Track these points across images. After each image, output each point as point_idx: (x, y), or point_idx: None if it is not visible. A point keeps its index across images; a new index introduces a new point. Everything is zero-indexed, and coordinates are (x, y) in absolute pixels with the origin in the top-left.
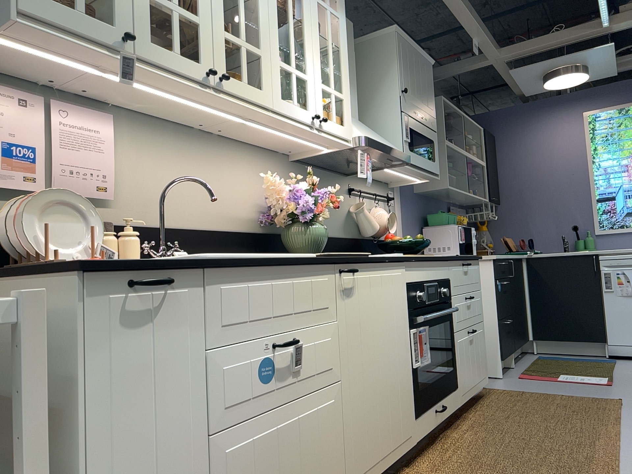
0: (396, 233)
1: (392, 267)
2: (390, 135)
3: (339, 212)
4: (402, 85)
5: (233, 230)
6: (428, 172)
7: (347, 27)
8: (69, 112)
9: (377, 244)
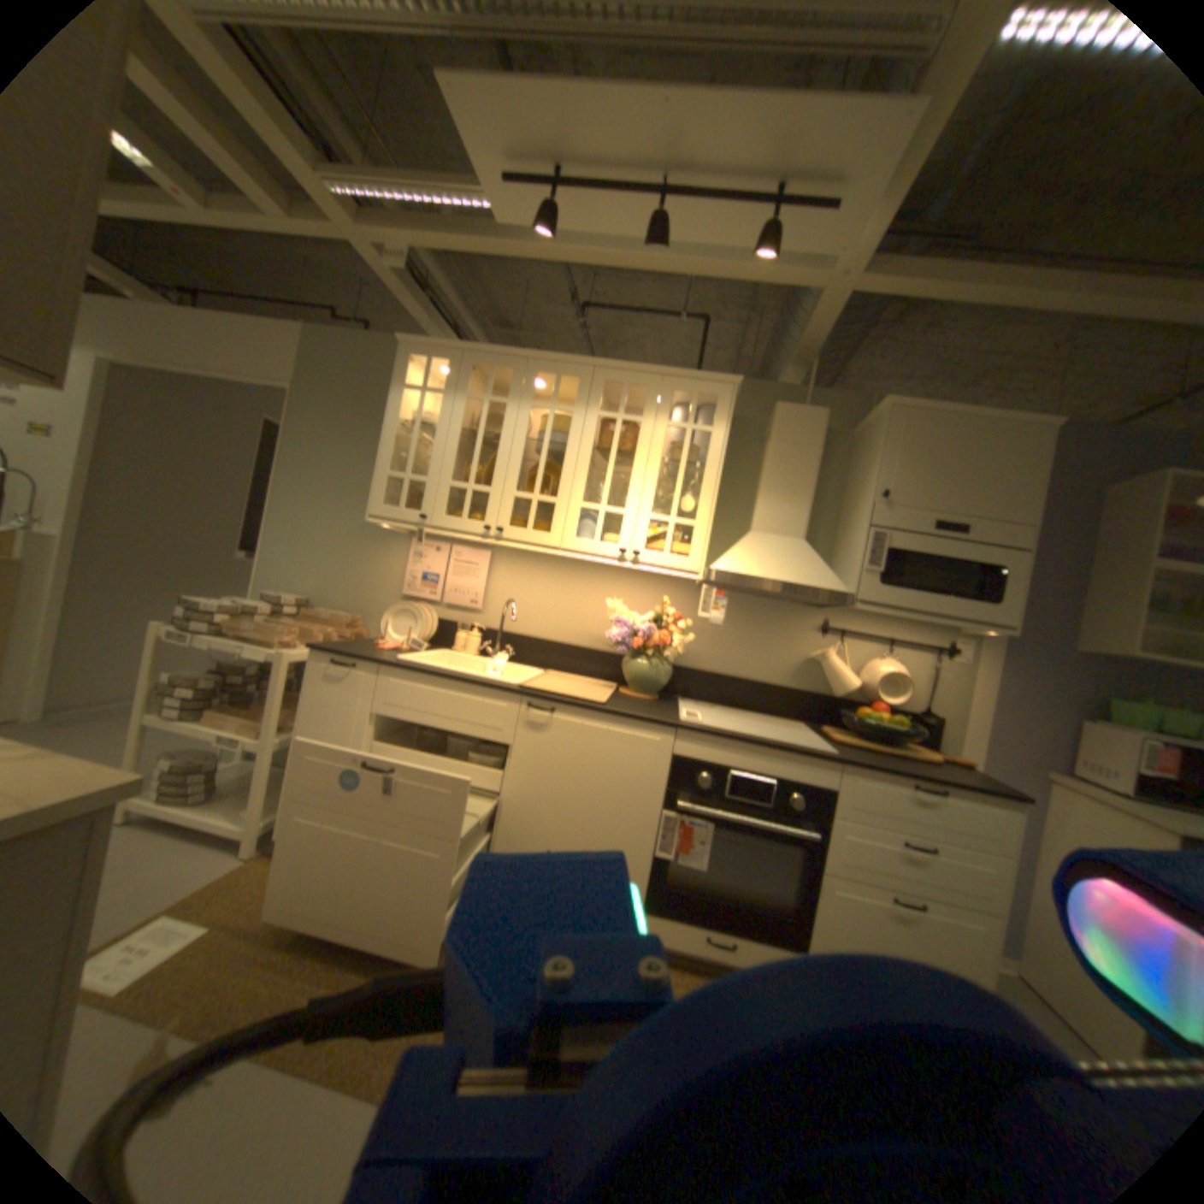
0: (959, 710)
1: (636, 725)
2: (853, 559)
3: (782, 654)
4: (882, 484)
5: (589, 646)
6: (962, 621)
7: (803, 417)
8: (461, 552)
9: (830, 710)
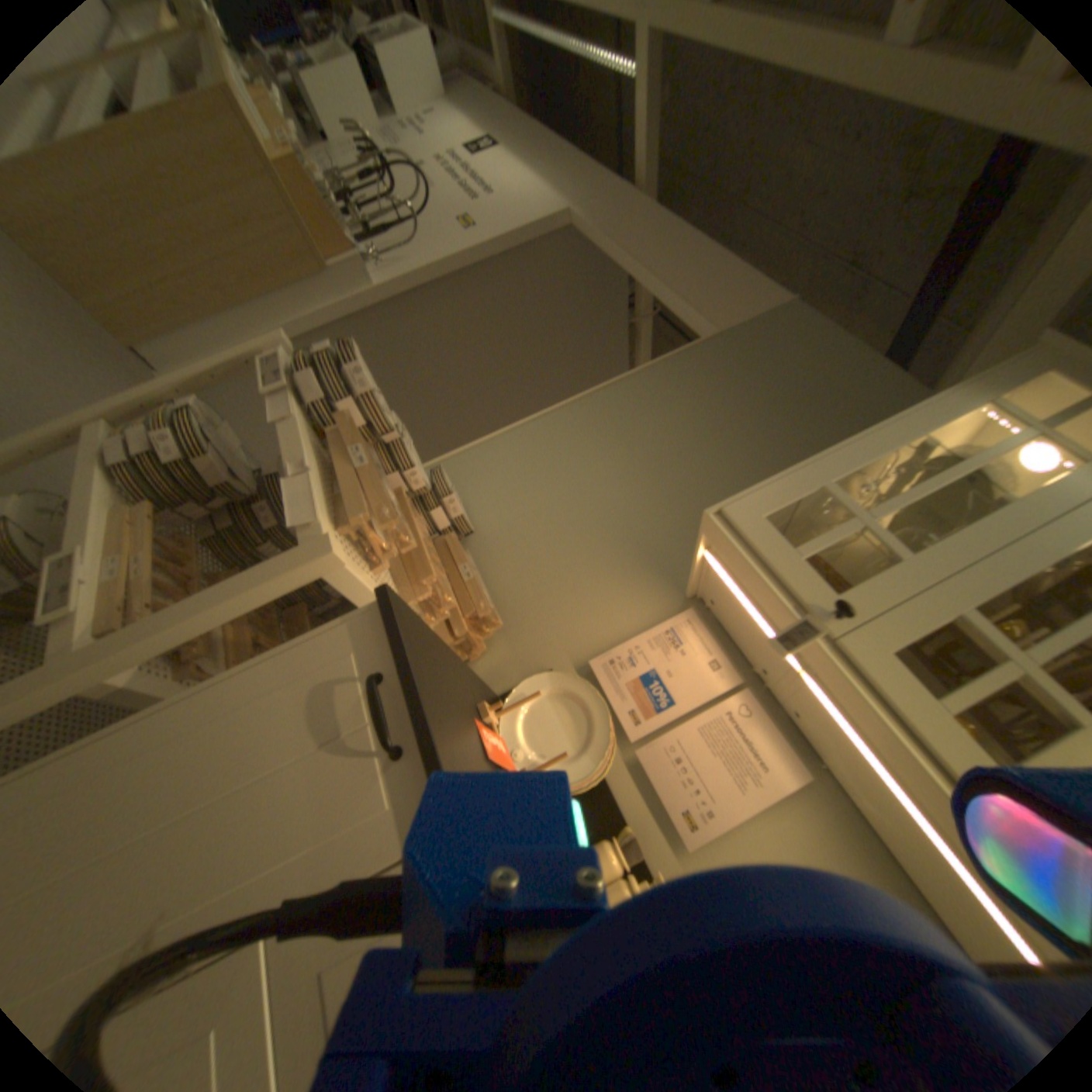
0: None
1: None
2: None
3: None
4: None
5: None
6: None
7: None
8: (754, 721)
9: None
